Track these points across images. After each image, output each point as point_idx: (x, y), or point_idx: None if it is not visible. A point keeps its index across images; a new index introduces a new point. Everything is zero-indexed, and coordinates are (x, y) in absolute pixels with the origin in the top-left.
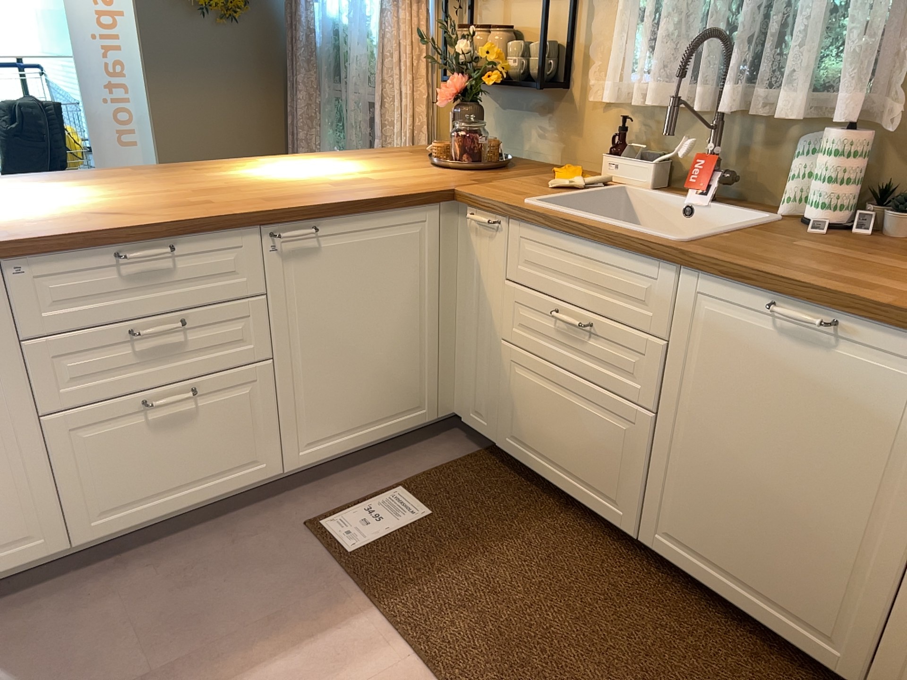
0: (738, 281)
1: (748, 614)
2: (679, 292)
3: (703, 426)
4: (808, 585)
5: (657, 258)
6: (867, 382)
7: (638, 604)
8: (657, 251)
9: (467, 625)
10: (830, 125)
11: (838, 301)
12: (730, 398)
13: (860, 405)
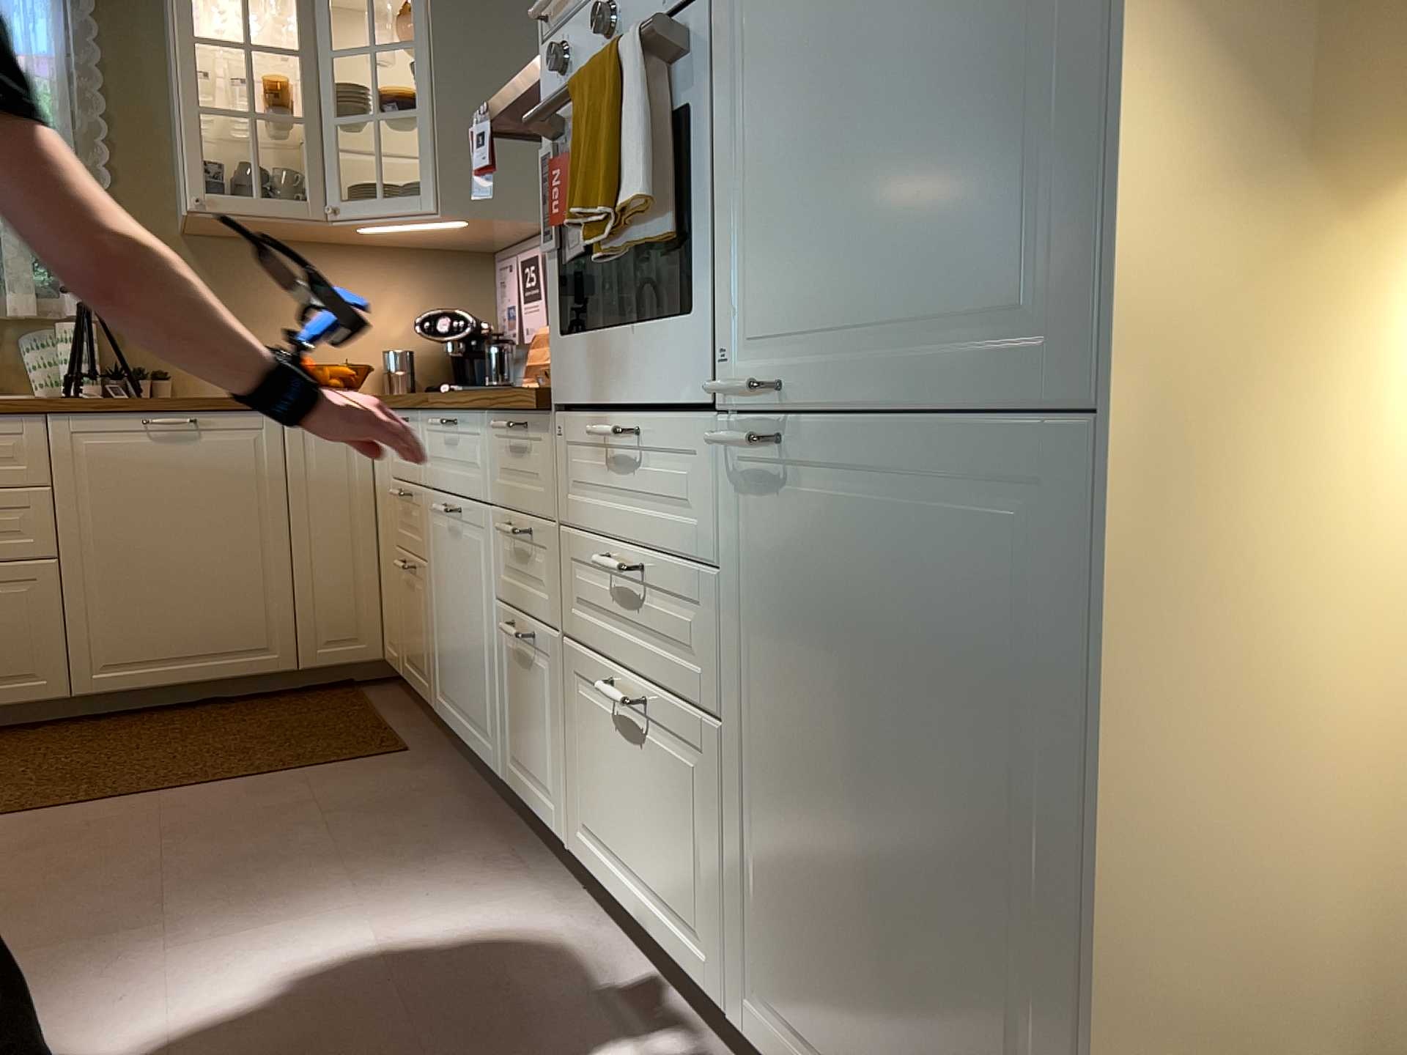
0: (112, 411)
1: (203, 681)
2: (50, 439)
3: (113, 544)
4: (239, 619)
5: (23, 412)
6: (228, 451)
7: (116, 733)
8: (21, 406)
9: (9, 795)
10: (51, 323)
11: (194, 403)
12: (131, 508)
13: (229, 468)
